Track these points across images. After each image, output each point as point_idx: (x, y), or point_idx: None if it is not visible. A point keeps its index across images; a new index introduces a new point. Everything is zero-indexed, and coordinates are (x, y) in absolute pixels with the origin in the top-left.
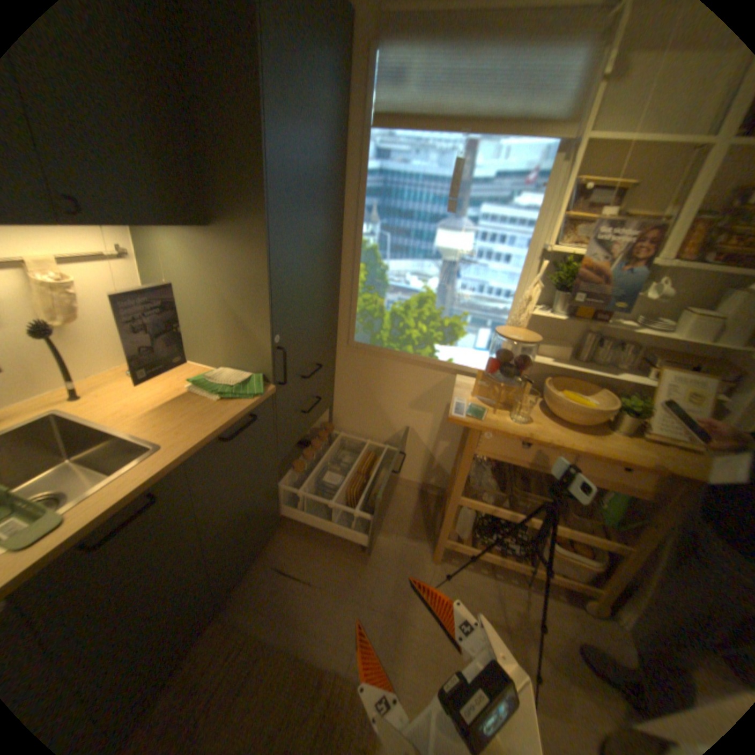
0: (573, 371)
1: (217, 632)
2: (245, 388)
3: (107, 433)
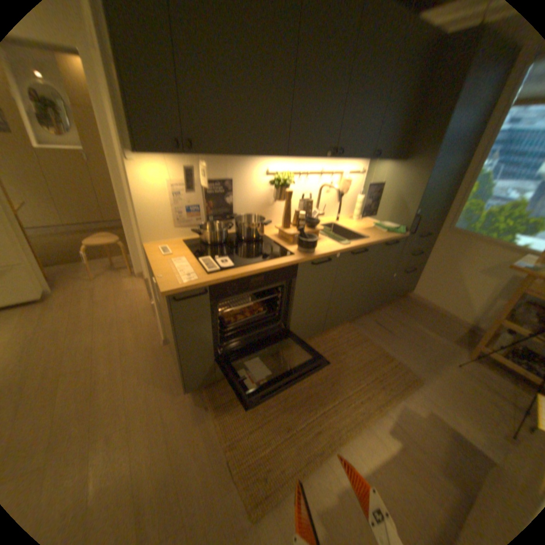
0: None
1: (351, 327)
2: (397, 229)
3: (348, 231)
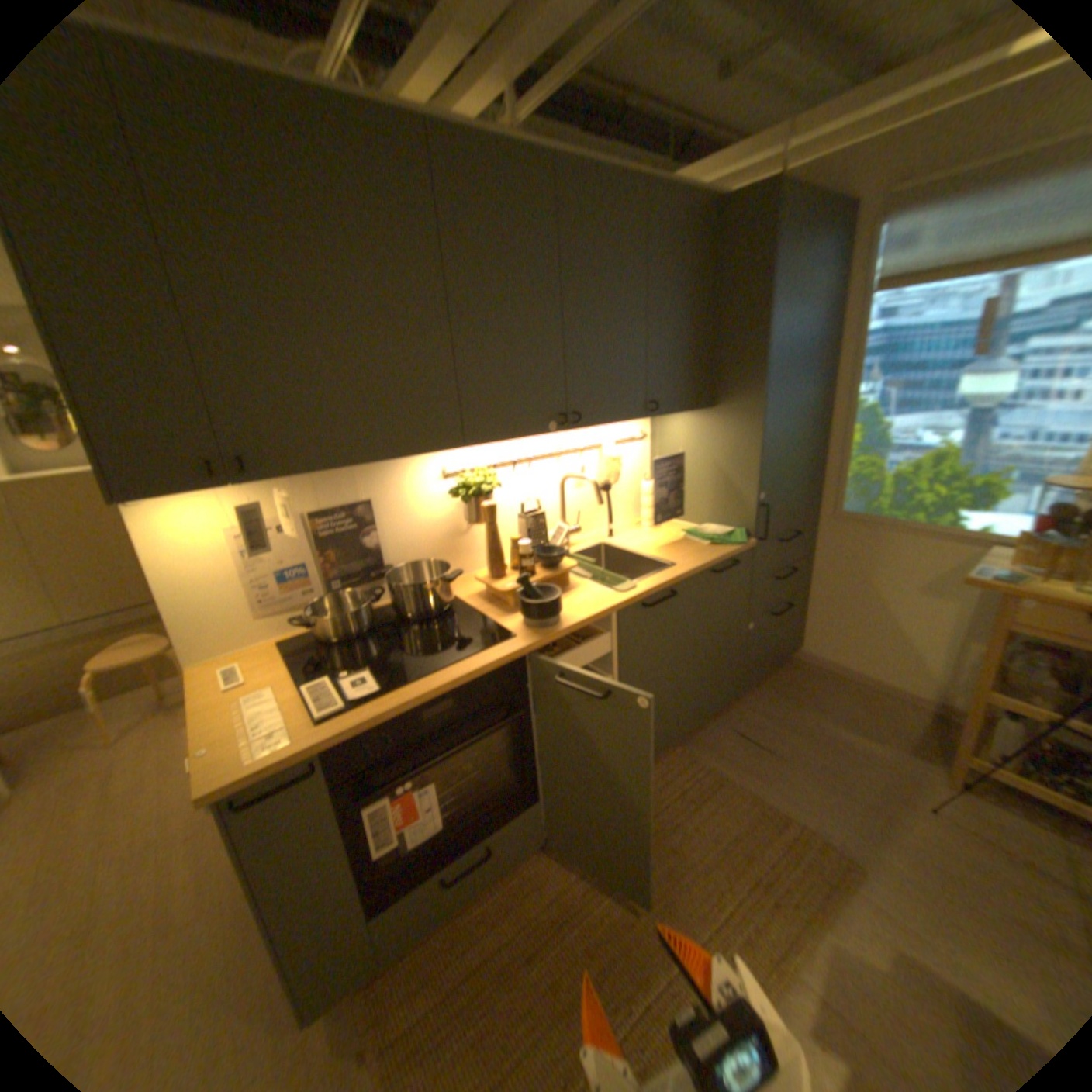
0: None
1: (685, 756)
2: (729, 538)
3: (635, 557)
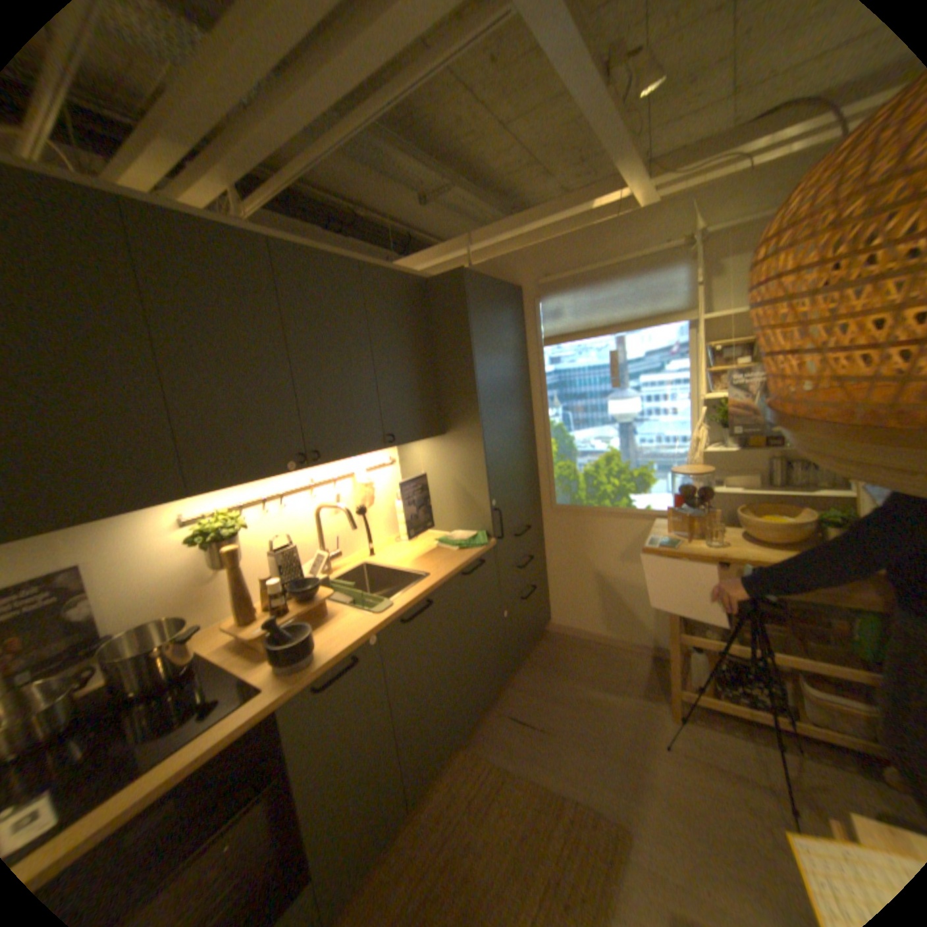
0: (777, 498)
1: (467, 759)
2: (474, 541)
3: (394, 572)
